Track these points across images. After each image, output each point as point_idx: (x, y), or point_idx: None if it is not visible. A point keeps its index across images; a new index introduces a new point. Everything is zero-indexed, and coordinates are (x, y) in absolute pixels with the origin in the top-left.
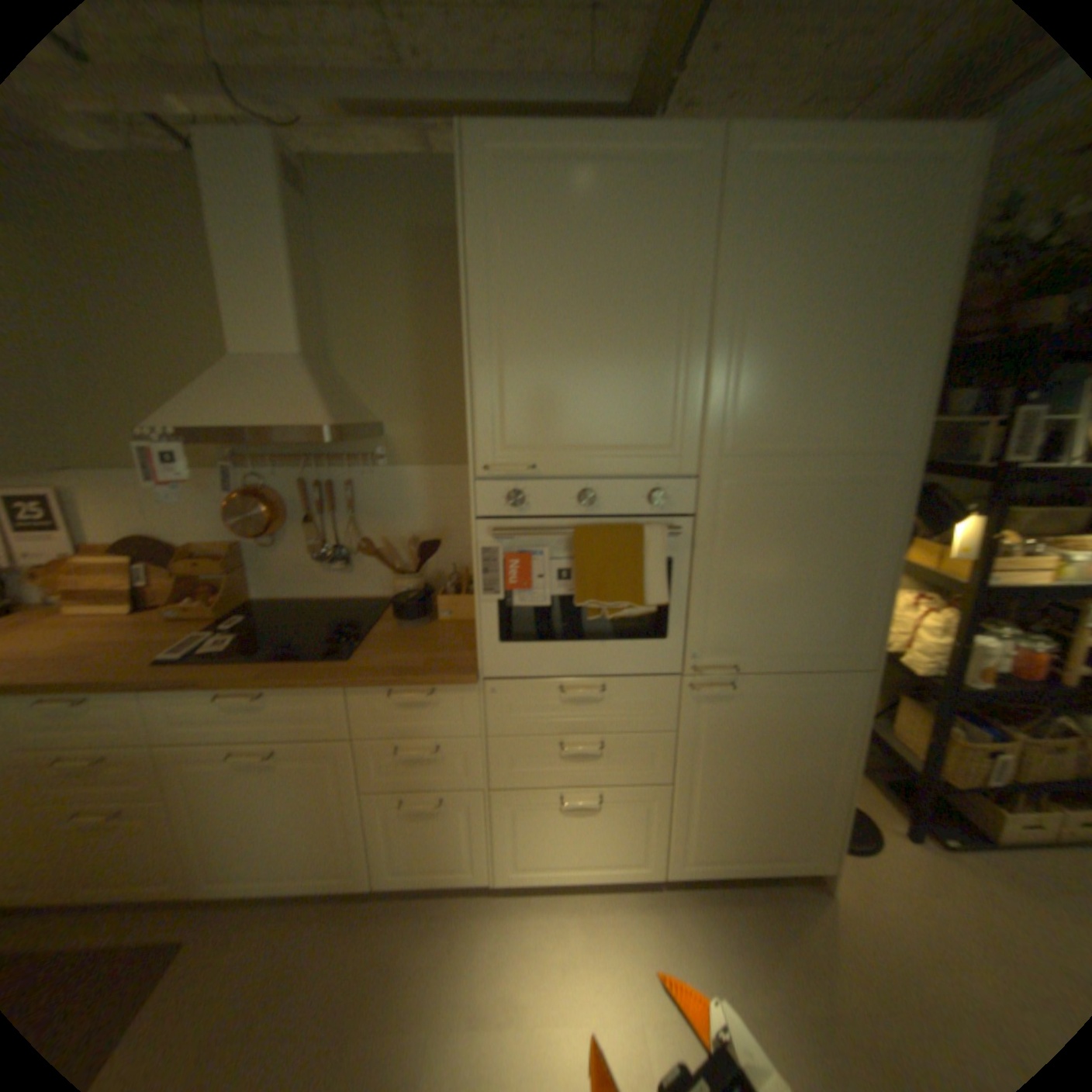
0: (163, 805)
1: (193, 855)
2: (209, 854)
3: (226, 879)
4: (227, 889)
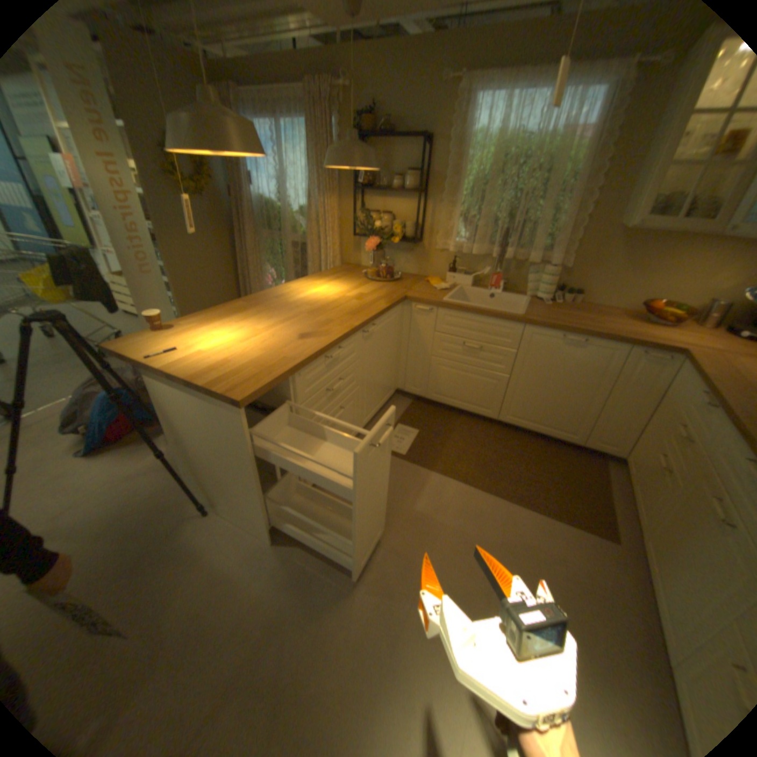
0: (679, 489)
1: (661, 524)
2: (663, 533)
3: (654, 552)
4: (650, 556)
